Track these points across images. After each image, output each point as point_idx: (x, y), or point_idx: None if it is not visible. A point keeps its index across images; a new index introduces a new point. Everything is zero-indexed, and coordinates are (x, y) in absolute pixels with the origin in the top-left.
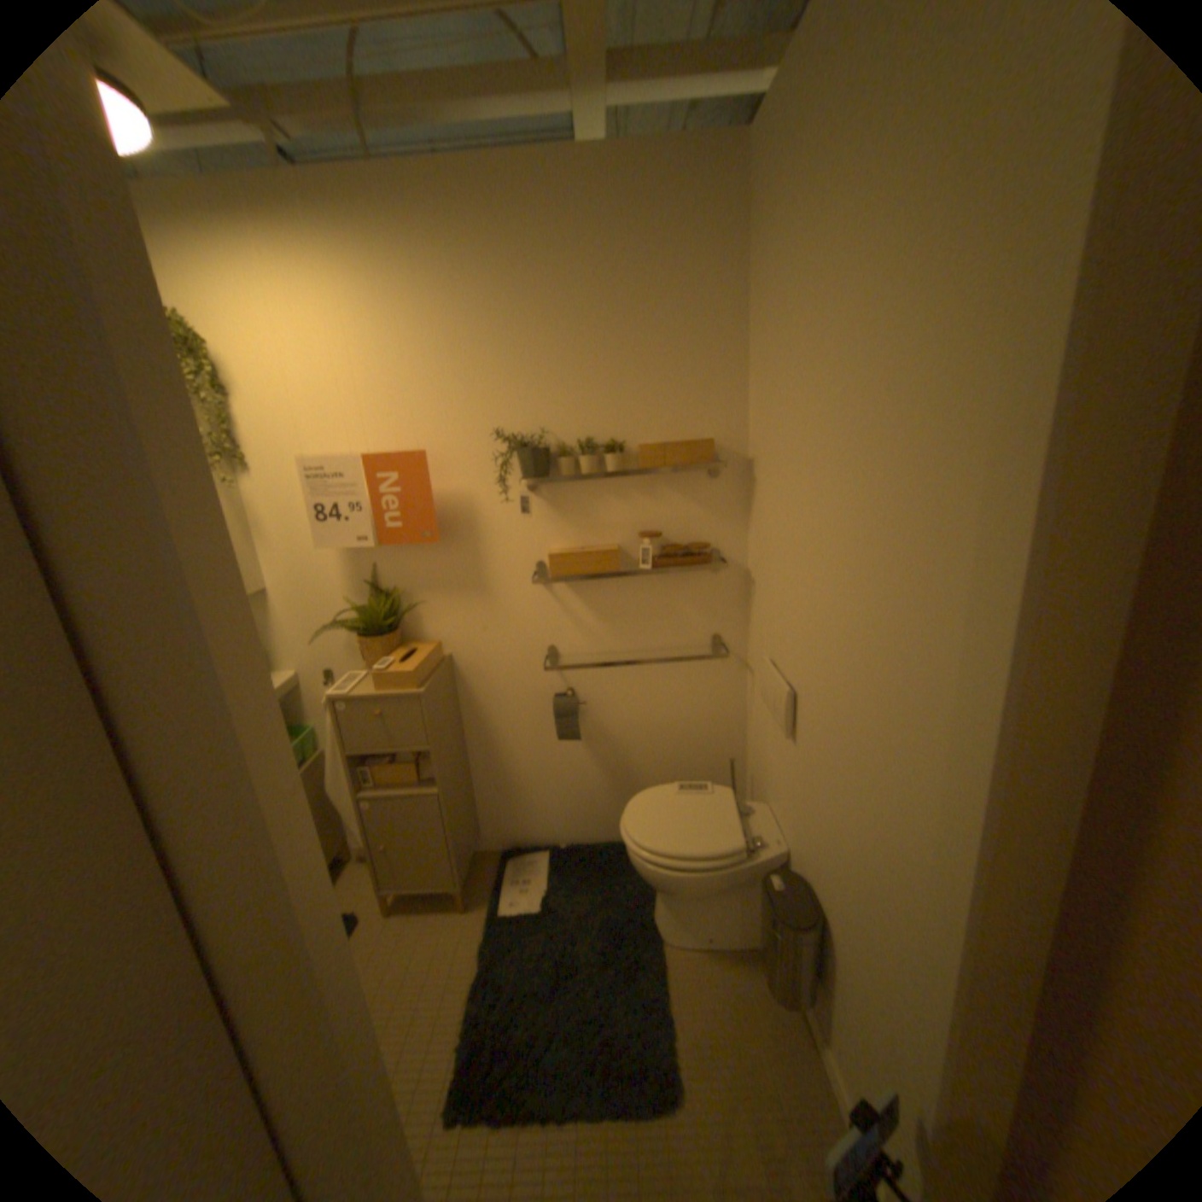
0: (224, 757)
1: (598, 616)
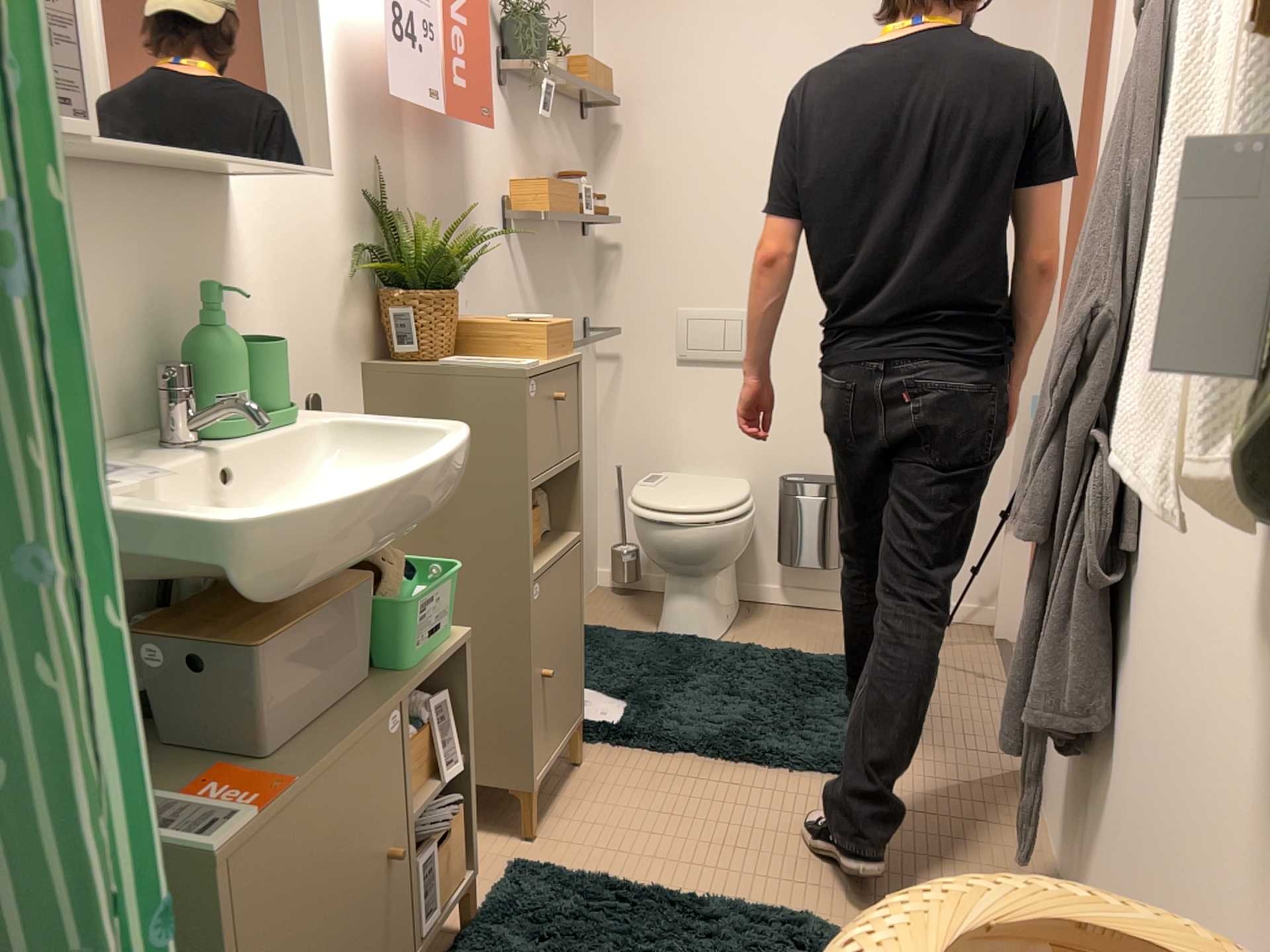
0: None
1: (538, 295)
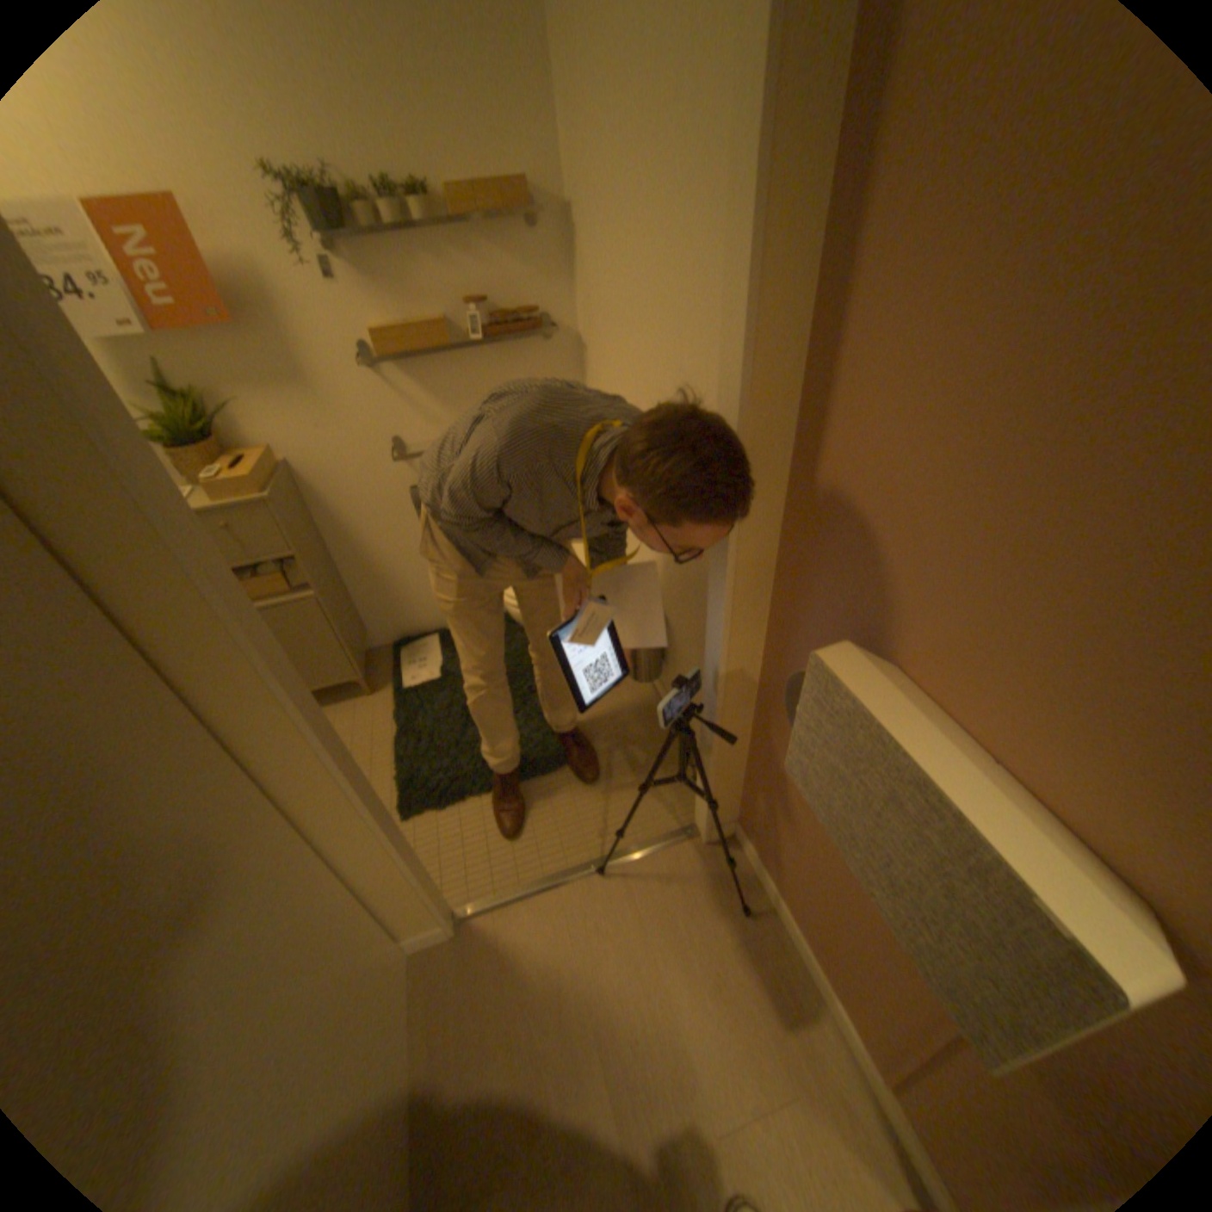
0: (120, 481)
1: (438, 399)
